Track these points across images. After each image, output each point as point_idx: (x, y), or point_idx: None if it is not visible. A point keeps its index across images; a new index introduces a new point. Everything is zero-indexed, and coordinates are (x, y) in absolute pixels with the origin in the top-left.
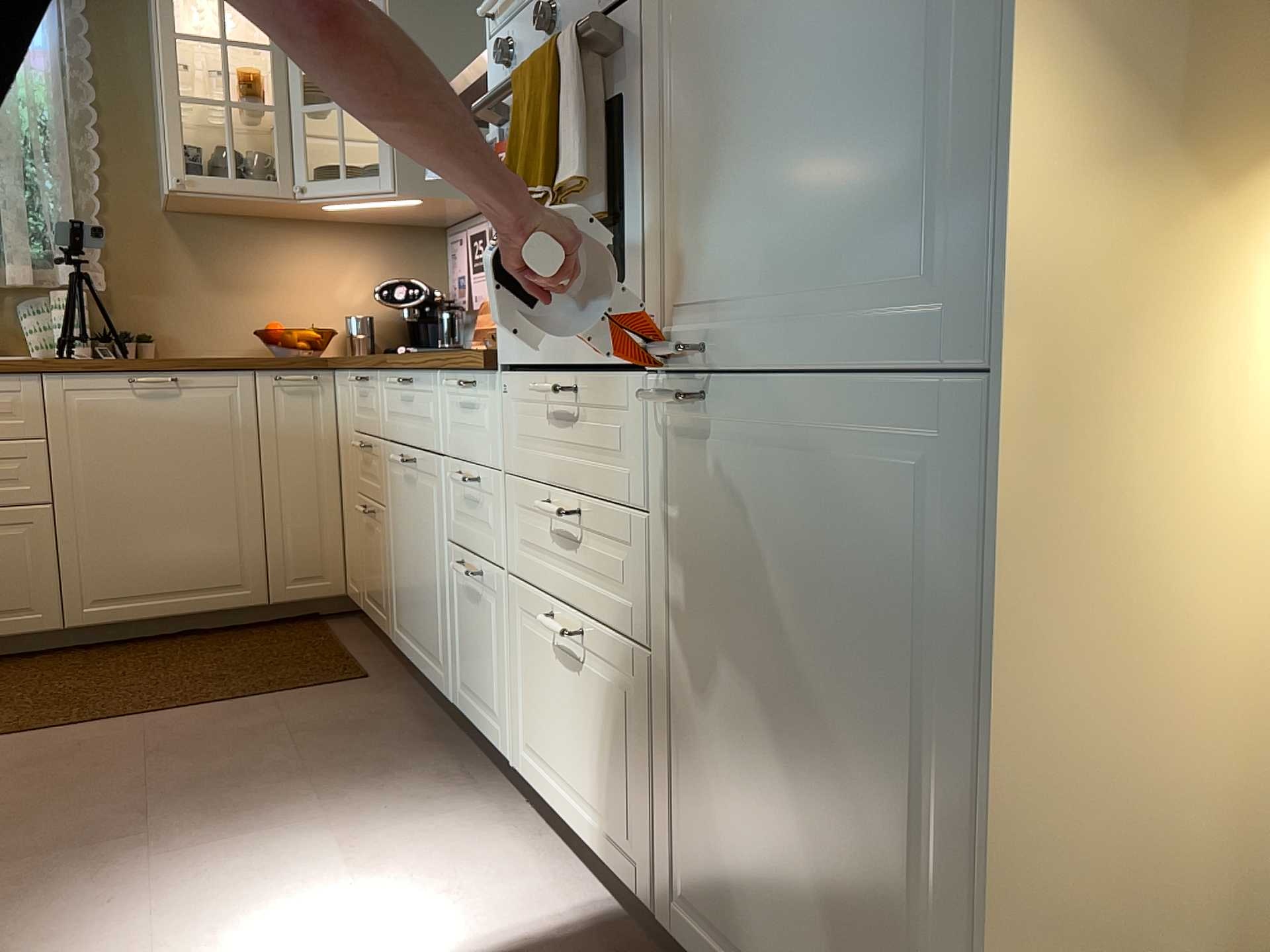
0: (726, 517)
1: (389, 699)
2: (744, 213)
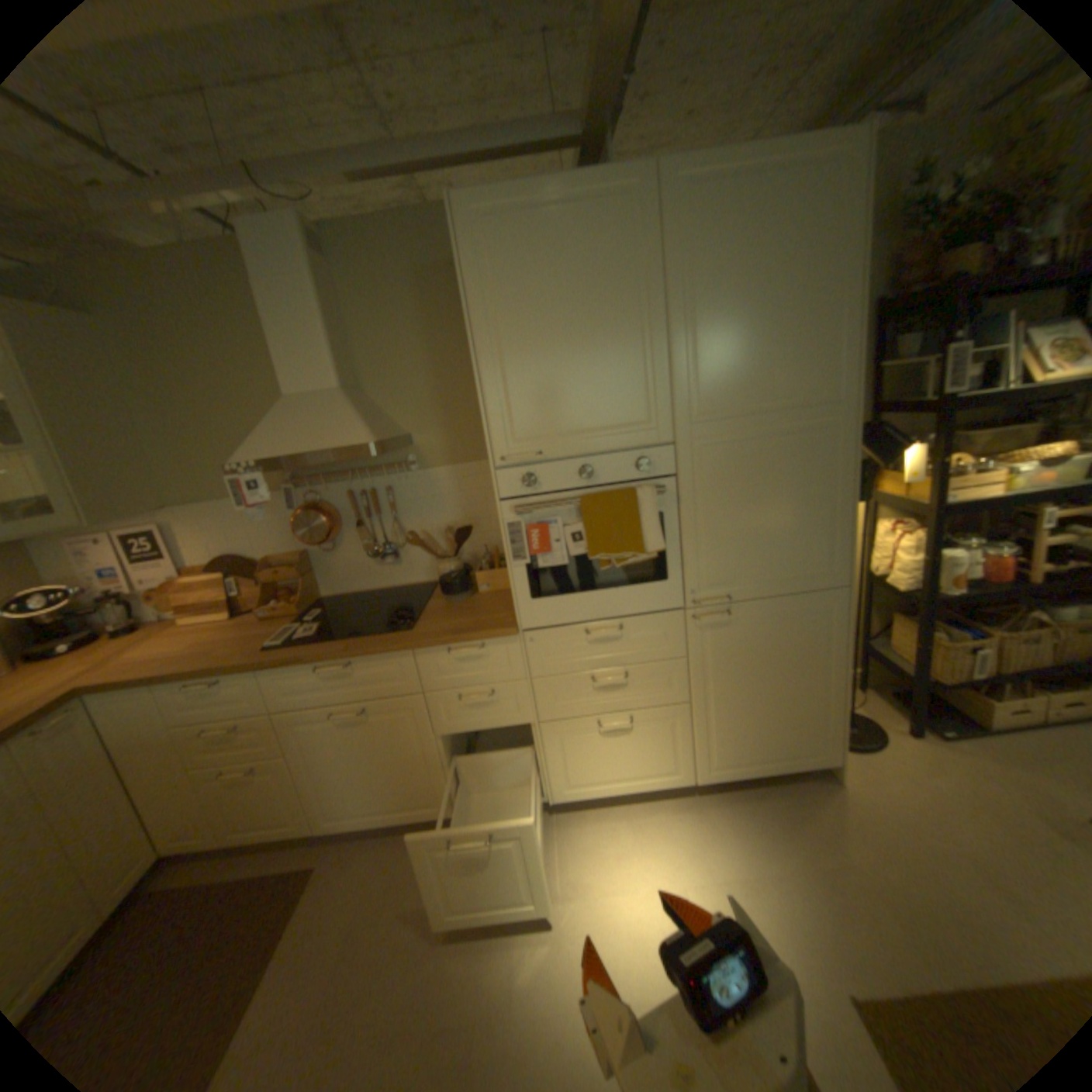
0: (734, 645)
1: (361, 861)
2: (743, 554)
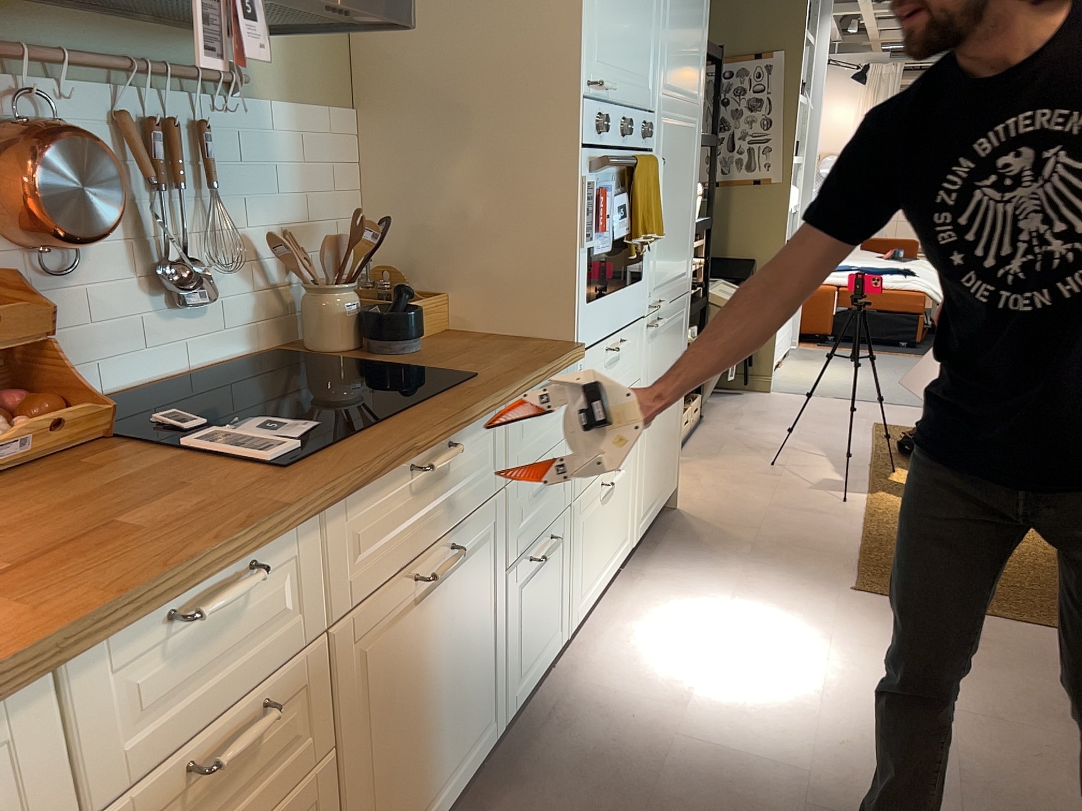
0: (658, 357)
1: None
2: (668, 252)
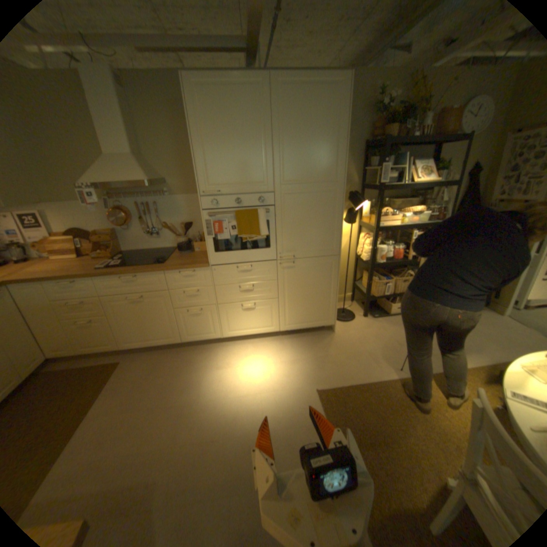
0: (295, 275)
1: (140, 359)
2: (299, 240)
